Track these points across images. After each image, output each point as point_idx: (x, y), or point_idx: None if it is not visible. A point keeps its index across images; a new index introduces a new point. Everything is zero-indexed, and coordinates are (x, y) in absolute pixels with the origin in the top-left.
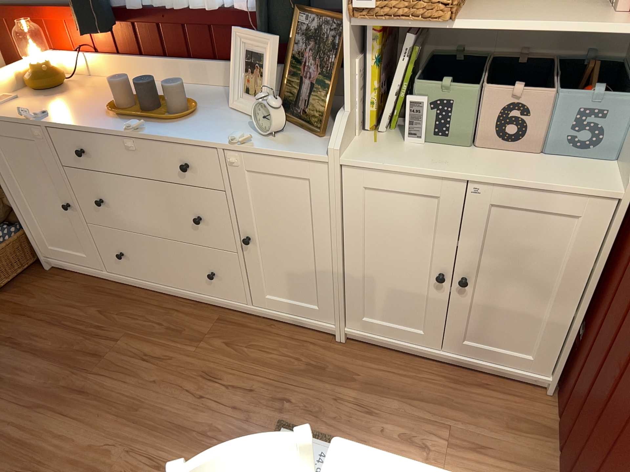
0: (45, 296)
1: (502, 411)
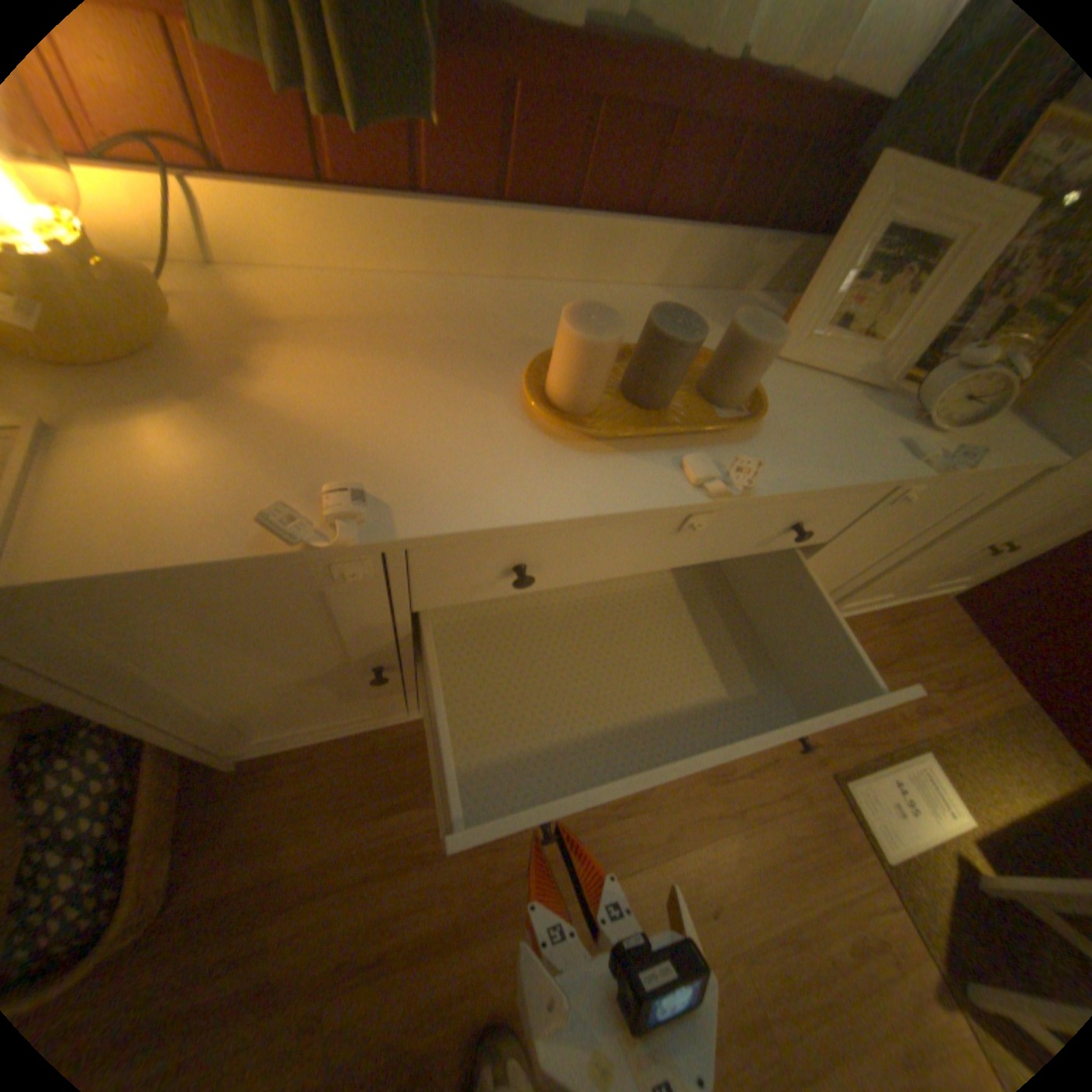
0: (295, 840)
1: (946, 638)
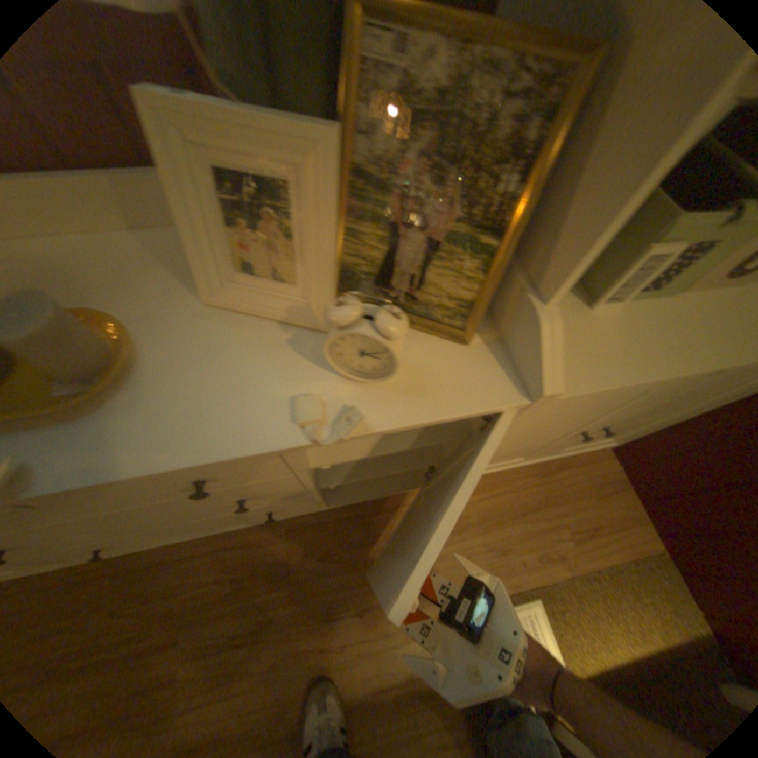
0: None
1: (592, 489)
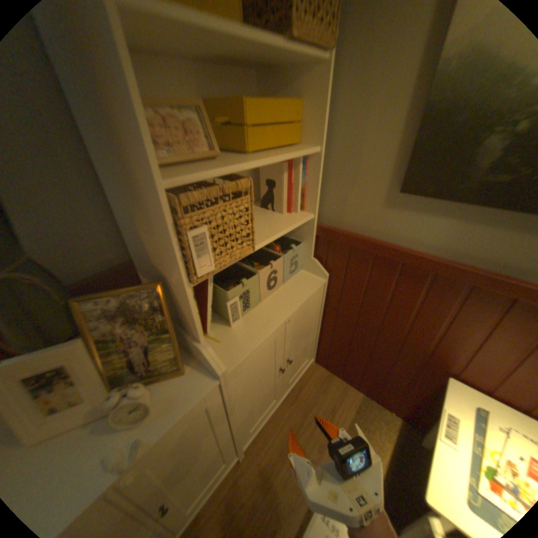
0: None
1: (318, 389)
